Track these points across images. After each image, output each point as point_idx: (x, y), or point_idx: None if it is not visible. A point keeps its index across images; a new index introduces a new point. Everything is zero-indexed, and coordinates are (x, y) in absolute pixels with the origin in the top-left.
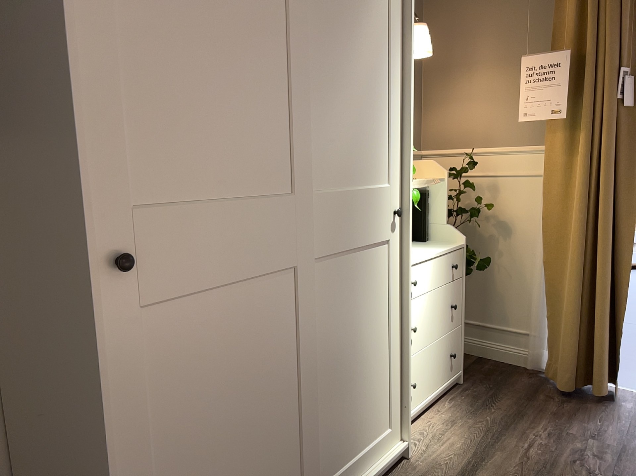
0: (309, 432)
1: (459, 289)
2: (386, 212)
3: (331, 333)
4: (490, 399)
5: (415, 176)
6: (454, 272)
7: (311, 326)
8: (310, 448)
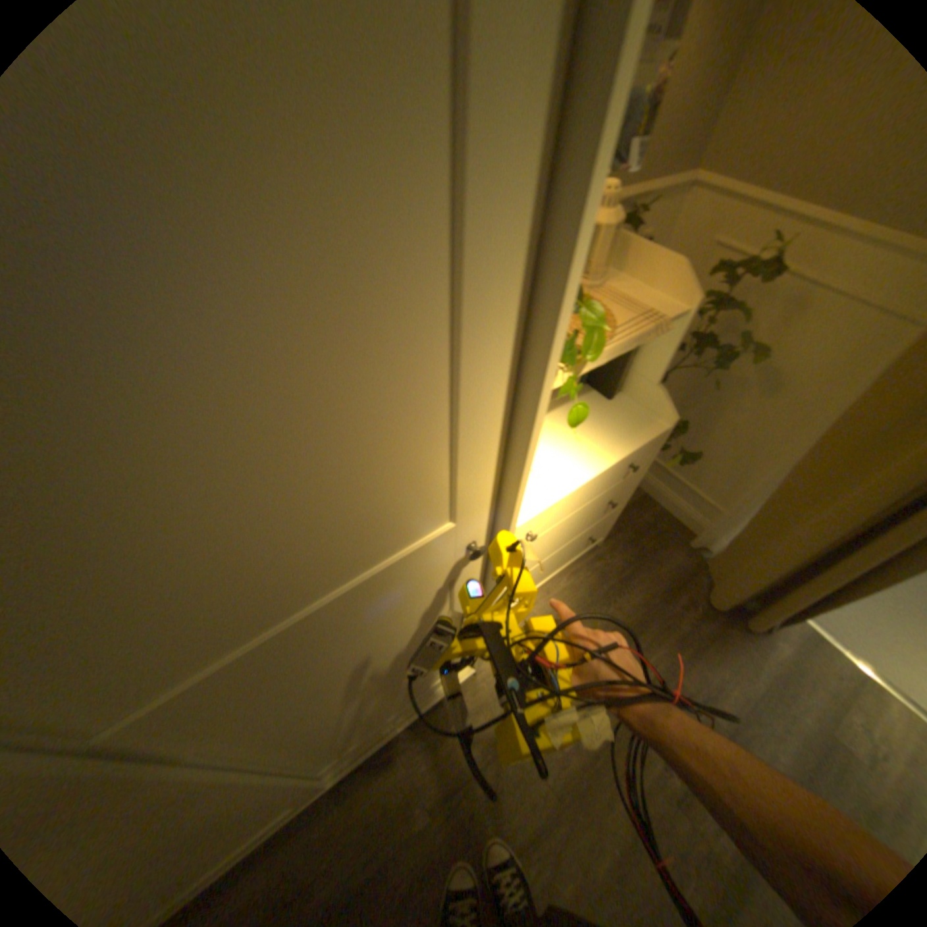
0: (277, 797)
1: (630, 480)
2: (437, 563)
3: (304, 723)
4: (616, 585)
5: (636, 273)
6: (629, 469)
7: (242, 765)
8: (284, 797)
